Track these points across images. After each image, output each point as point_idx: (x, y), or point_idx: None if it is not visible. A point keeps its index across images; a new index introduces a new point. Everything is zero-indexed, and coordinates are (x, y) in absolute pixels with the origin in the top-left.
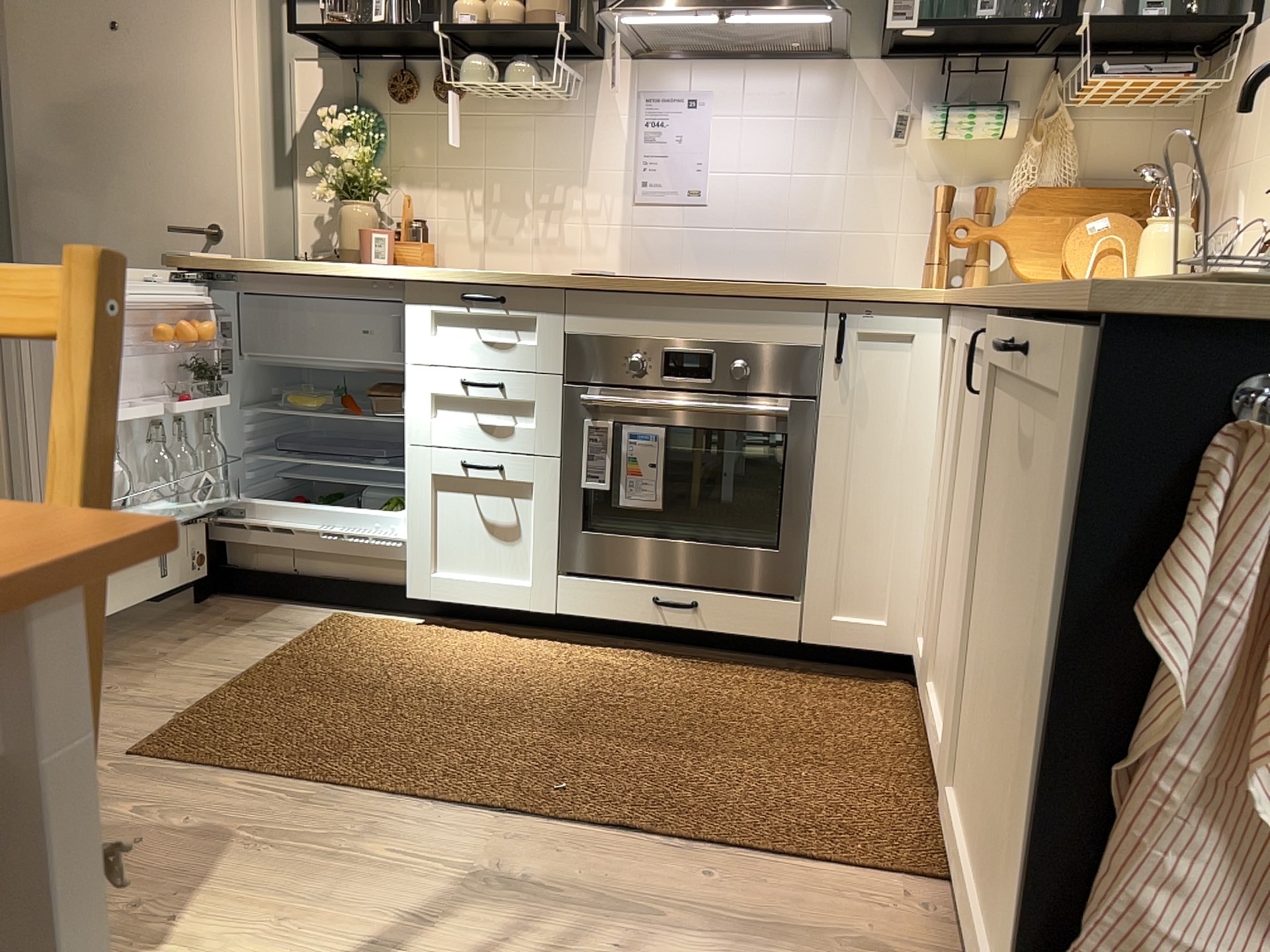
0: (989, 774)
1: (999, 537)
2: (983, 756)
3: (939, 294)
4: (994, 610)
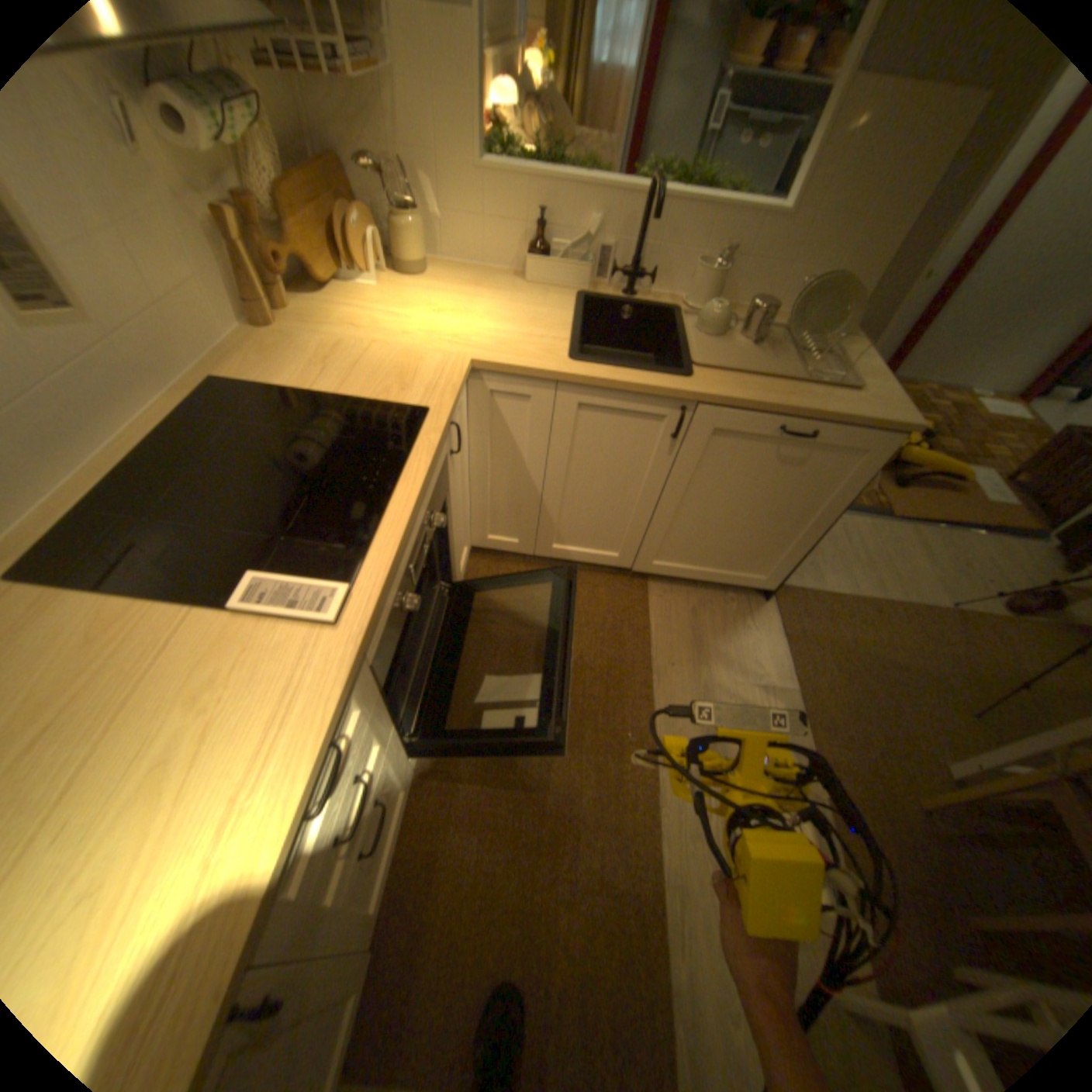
0: (707, 546)
1: (704, 484)
2: (694, 544)
3: (468, 362)
4: (701, 506)
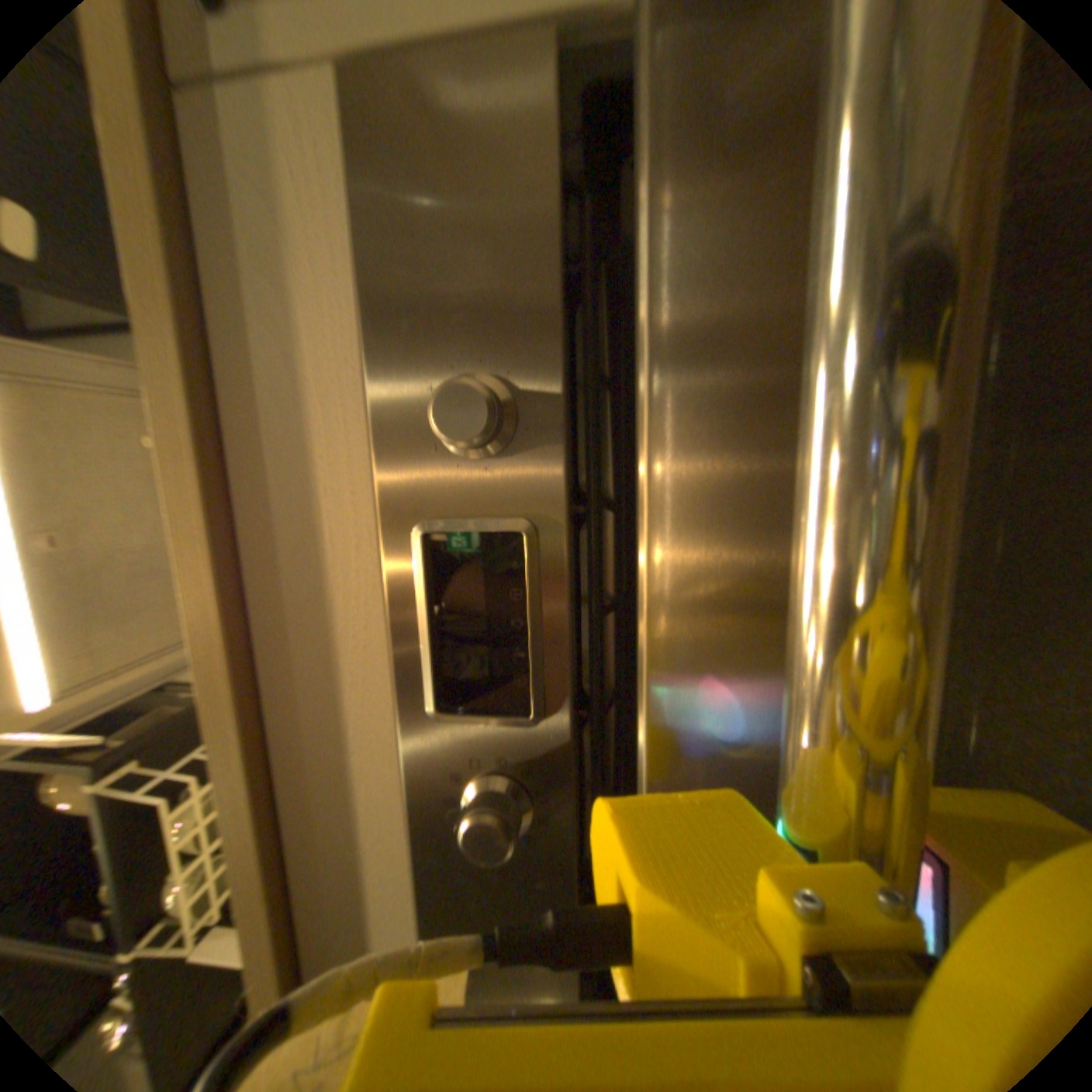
0: None
1: None
2: None
3: None
4: None
